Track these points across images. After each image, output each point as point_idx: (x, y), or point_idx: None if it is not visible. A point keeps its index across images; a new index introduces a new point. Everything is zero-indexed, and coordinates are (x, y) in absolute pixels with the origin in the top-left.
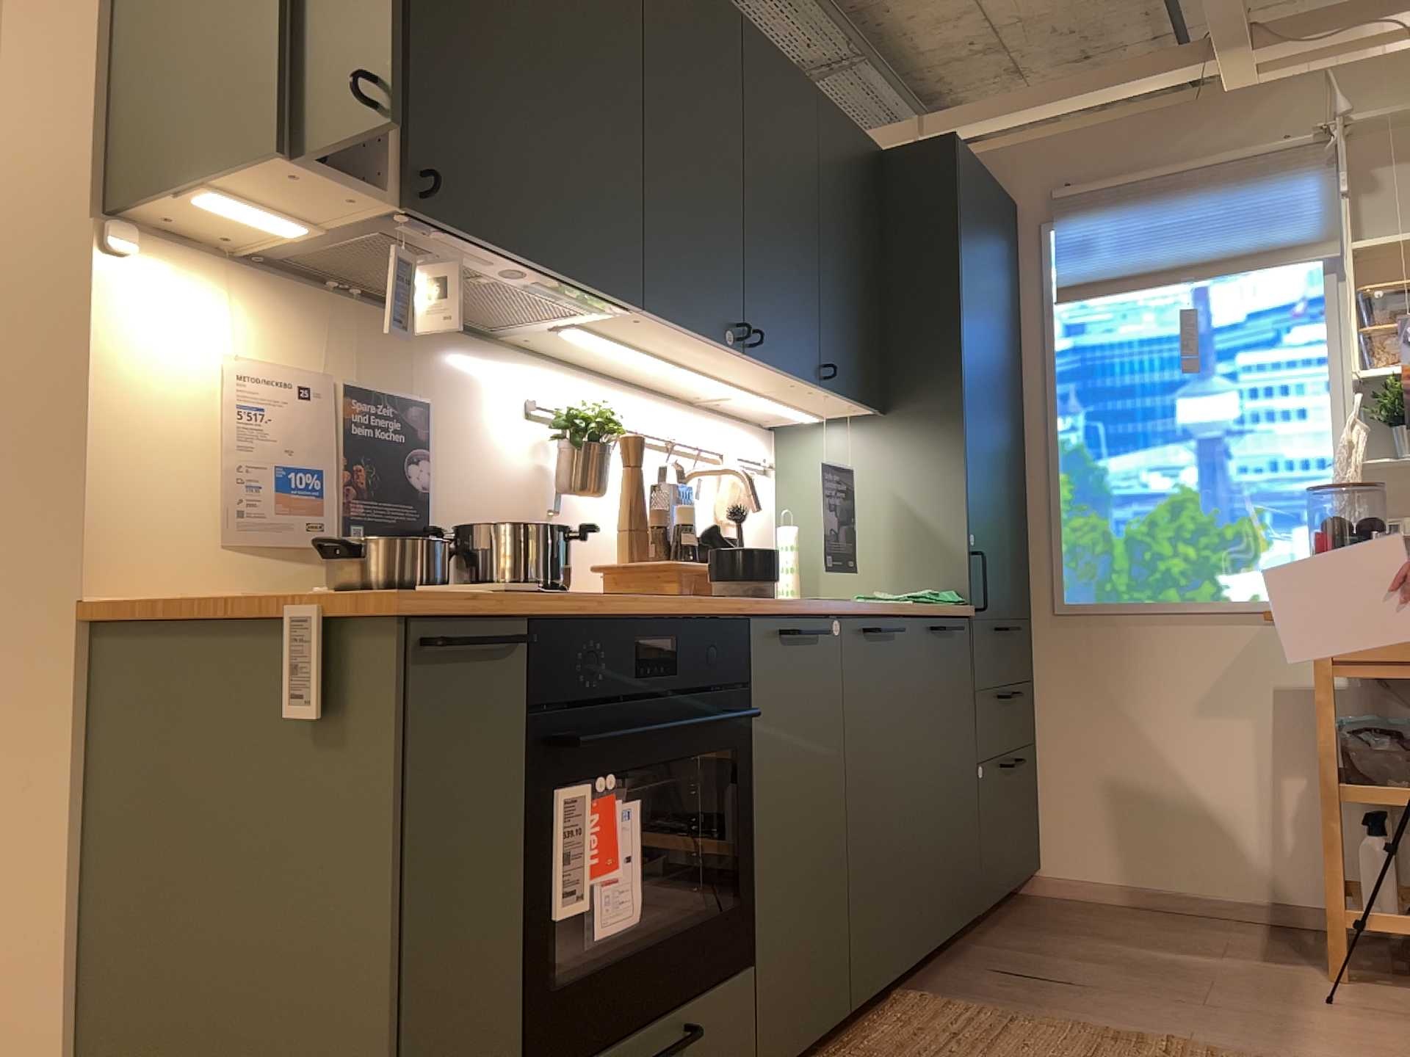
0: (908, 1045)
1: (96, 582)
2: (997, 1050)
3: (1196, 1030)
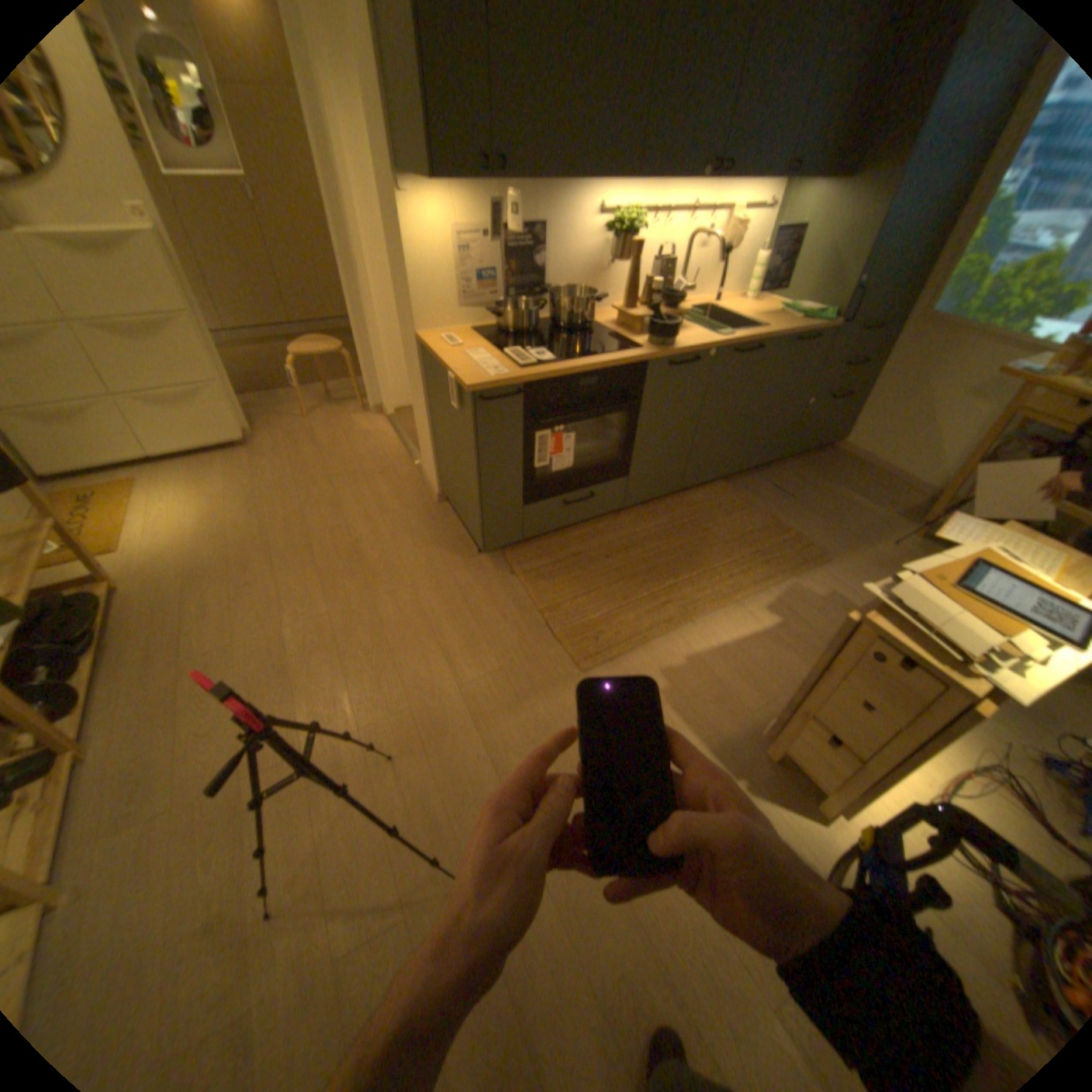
0: (698, 504)
1: (416, 327)
2: (727, 517)
3: (815, 534)
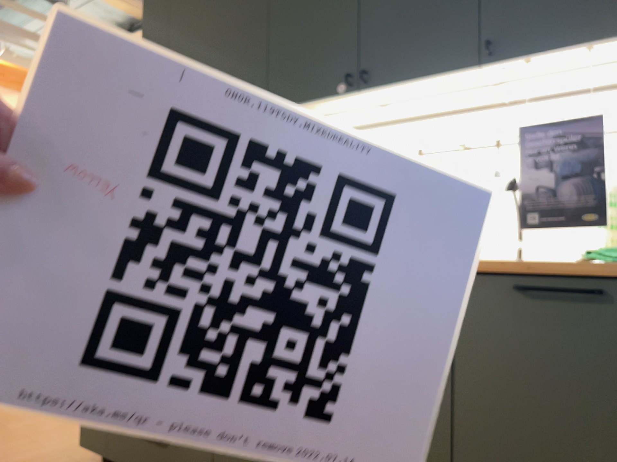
0: None
1: None
2: None
3: None
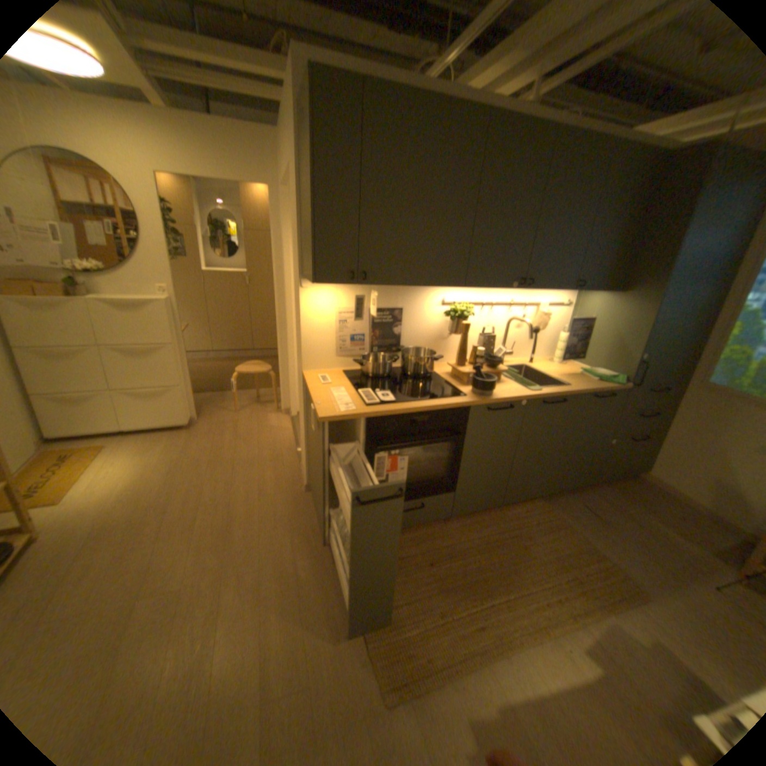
0: (519, 520)
1: (304, 368)
2: (546, 536)
3: (632, 567)
